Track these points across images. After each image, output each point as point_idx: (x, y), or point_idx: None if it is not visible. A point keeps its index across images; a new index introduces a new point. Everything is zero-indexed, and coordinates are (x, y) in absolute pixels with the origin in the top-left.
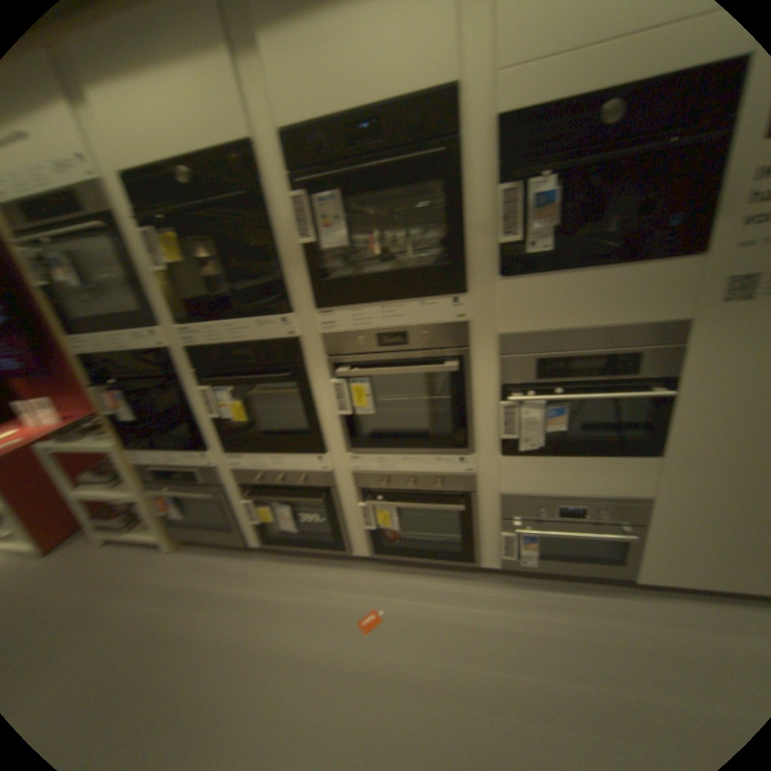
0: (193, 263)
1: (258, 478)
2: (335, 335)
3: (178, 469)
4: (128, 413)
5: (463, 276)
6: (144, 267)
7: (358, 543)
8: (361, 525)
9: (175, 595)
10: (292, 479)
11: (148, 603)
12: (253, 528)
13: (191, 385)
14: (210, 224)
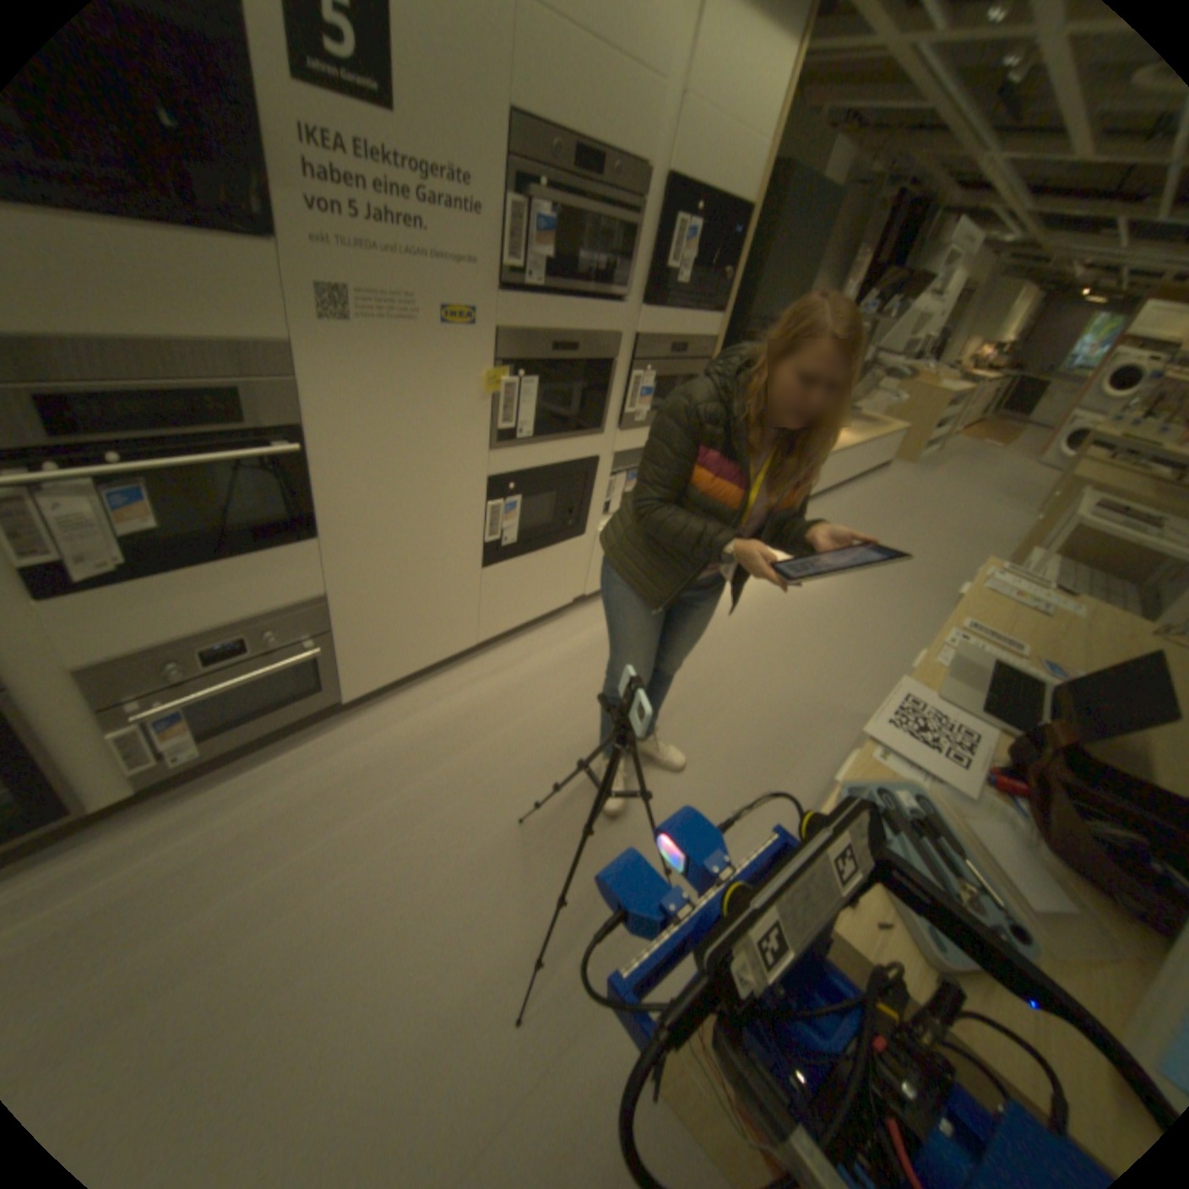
0: None
1: None
2: None
3: None
4: None
5: None
6: None
7: None
8: None
9: None
10: None
11: None
12: None
13: None
14: None
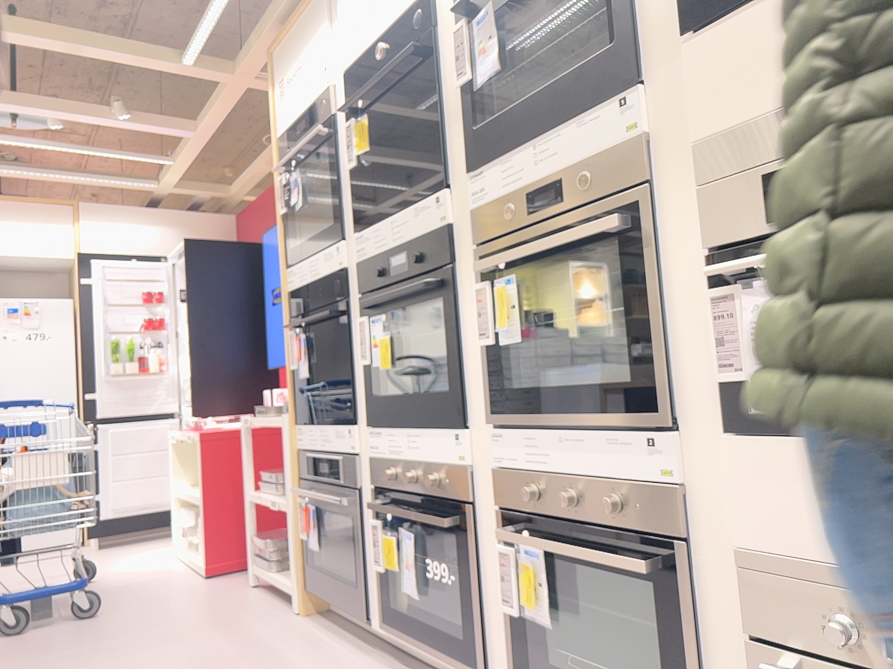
0: (391, 155)
1: (395, 471)
2: (487, 204)
3: (333, 454)
4: (312, 364)
5: (636, 58)
6: (349, 165)
7: (503, 654)
8: (505, 601)
9: (268, 650)
10: (427, 477)
11: (242, 646)
12: (381, 577)
13: (359, 314)
14: (401, 98)
